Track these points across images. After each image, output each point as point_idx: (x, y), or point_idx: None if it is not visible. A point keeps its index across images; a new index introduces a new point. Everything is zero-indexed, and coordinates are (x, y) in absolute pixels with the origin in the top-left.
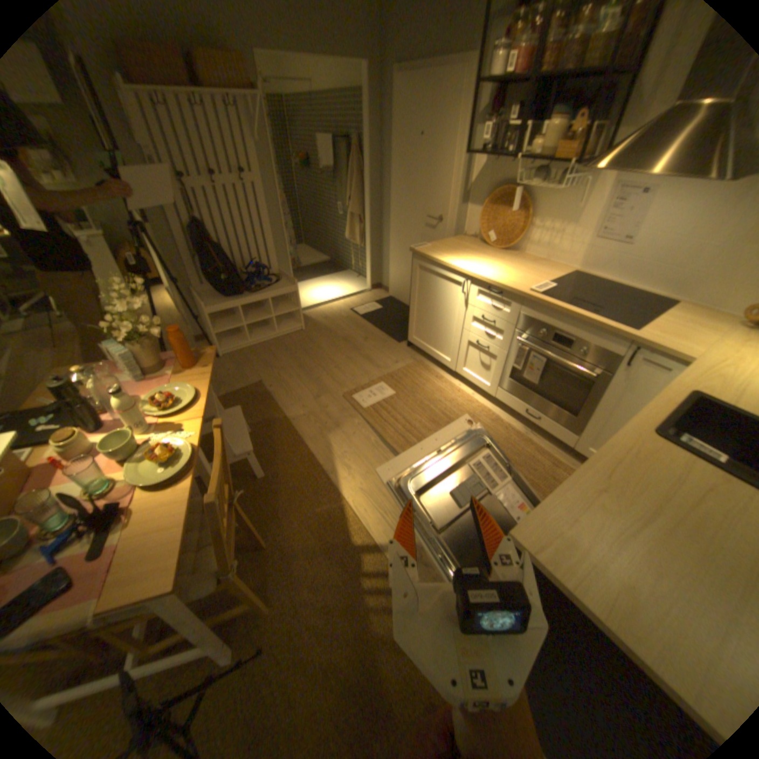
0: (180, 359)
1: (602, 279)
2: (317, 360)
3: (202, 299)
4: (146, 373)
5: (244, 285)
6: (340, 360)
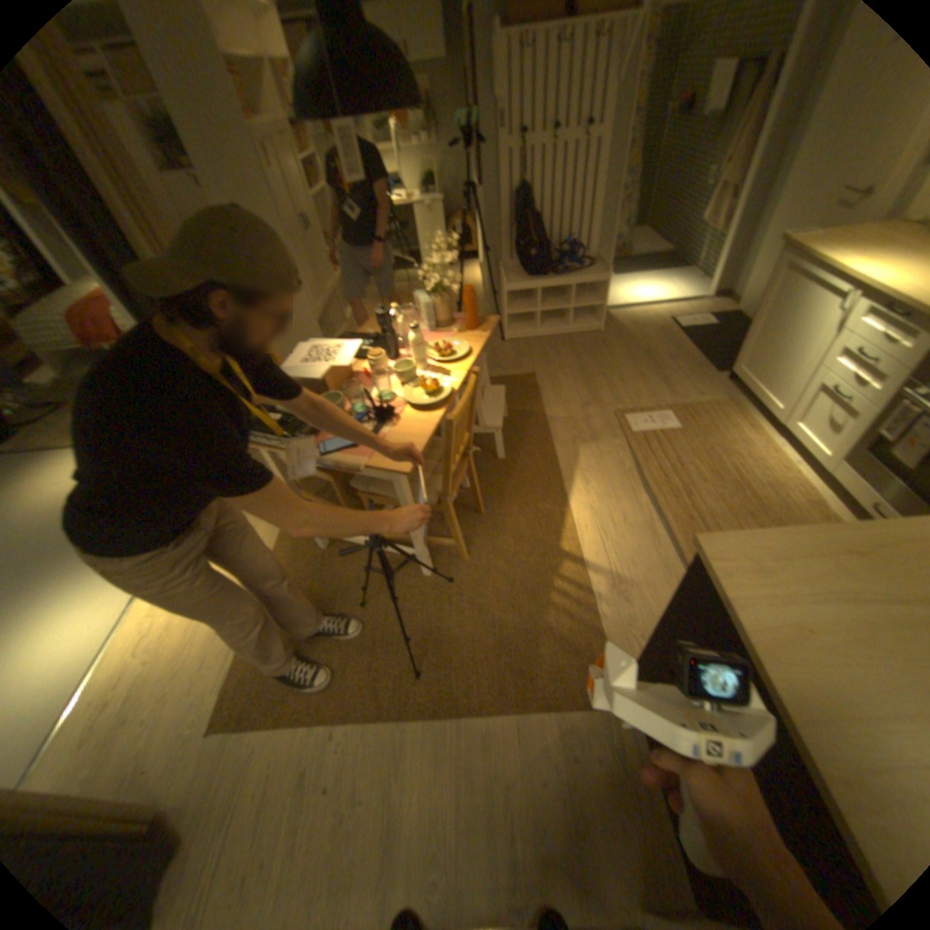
0: (465, 321)
1: None
2: (600, 368)
3: (504, 275)
4: (436, 327)
5: (551, 266)
6: (628, 374)
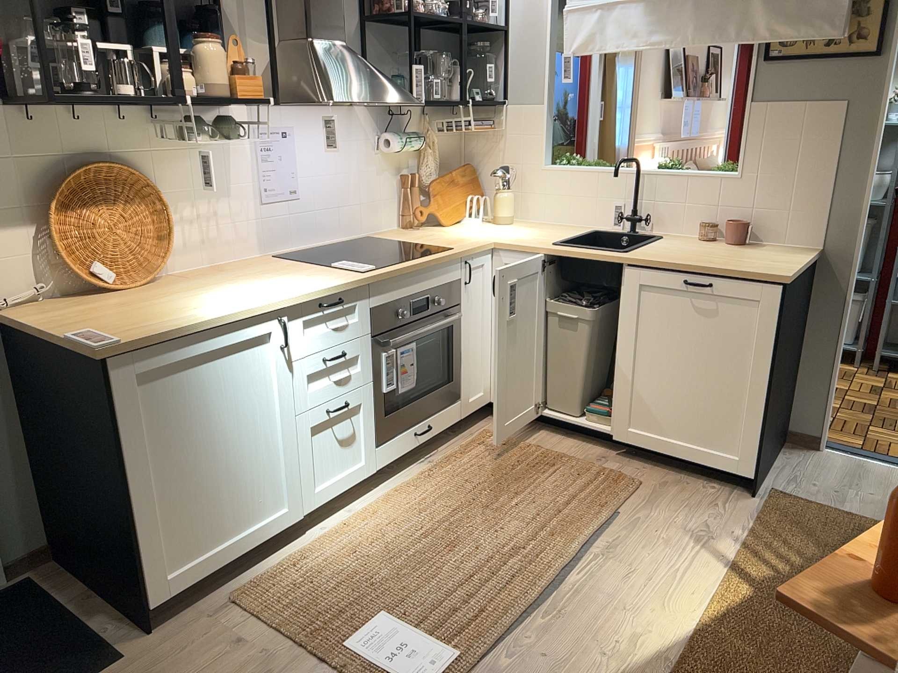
0: None
1: (292, 254)
2: None
3: None
4: None
5: None
6: None
